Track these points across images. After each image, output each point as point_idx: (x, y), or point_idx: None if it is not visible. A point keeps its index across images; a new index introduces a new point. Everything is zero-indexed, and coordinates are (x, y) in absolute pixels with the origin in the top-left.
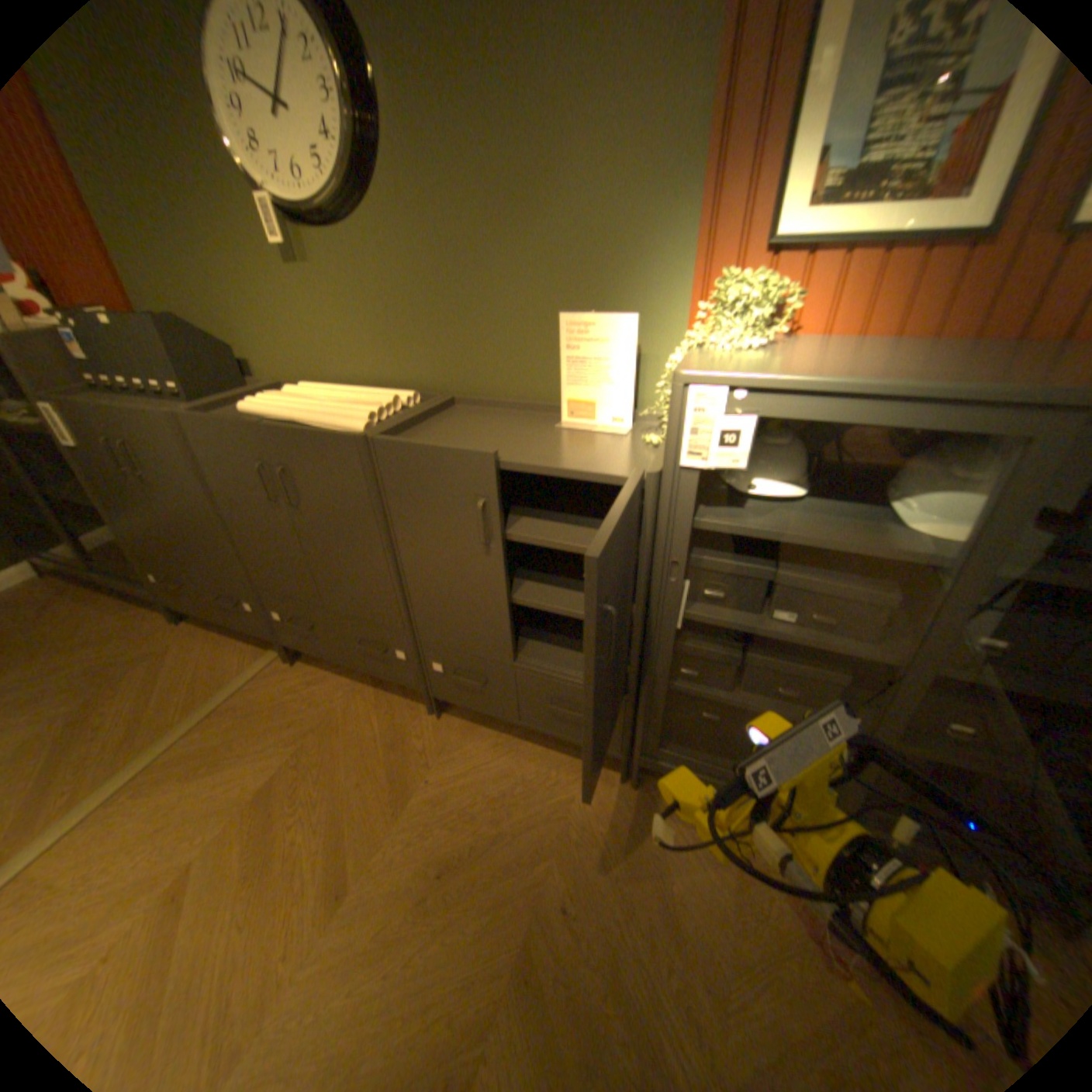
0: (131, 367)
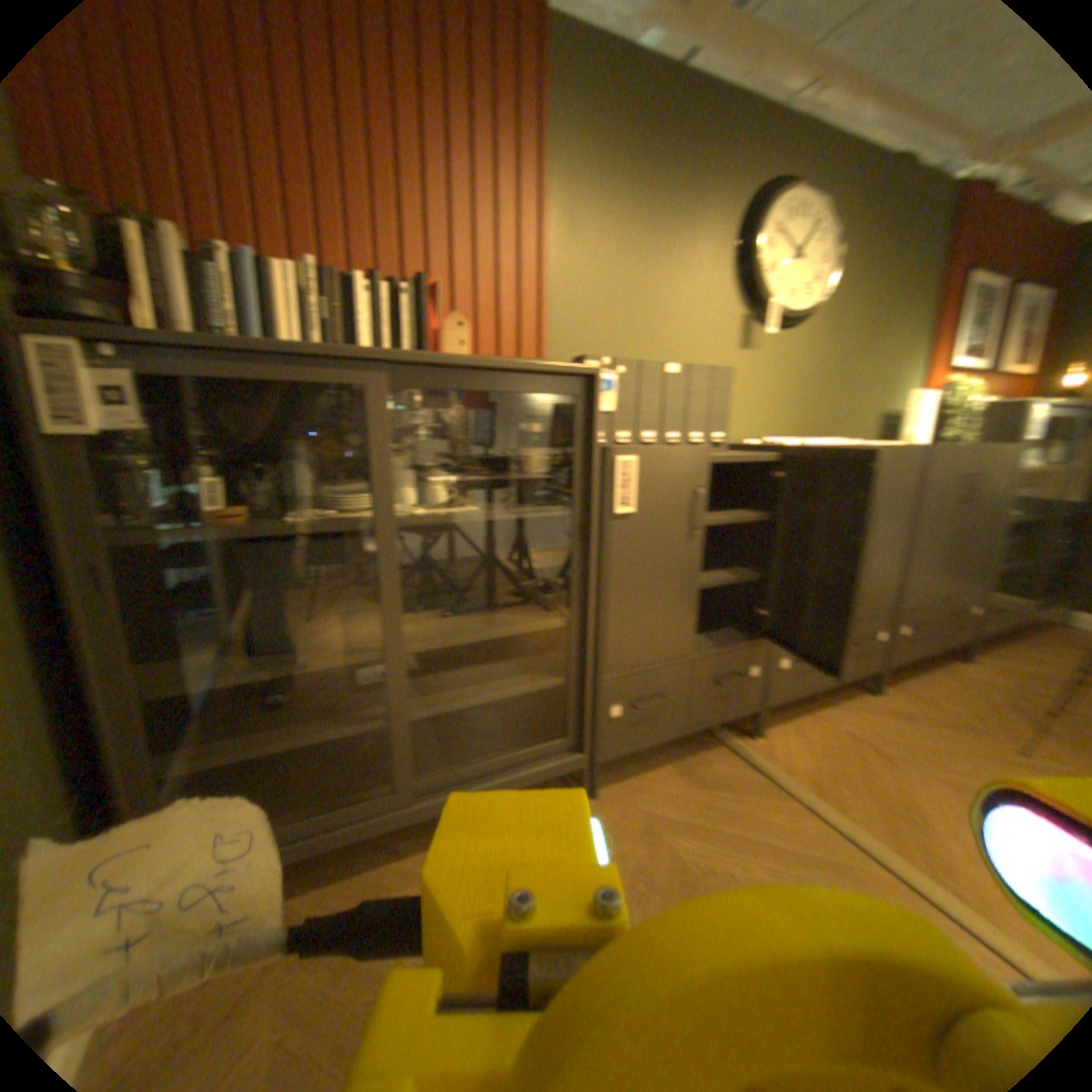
0: (674, 419)
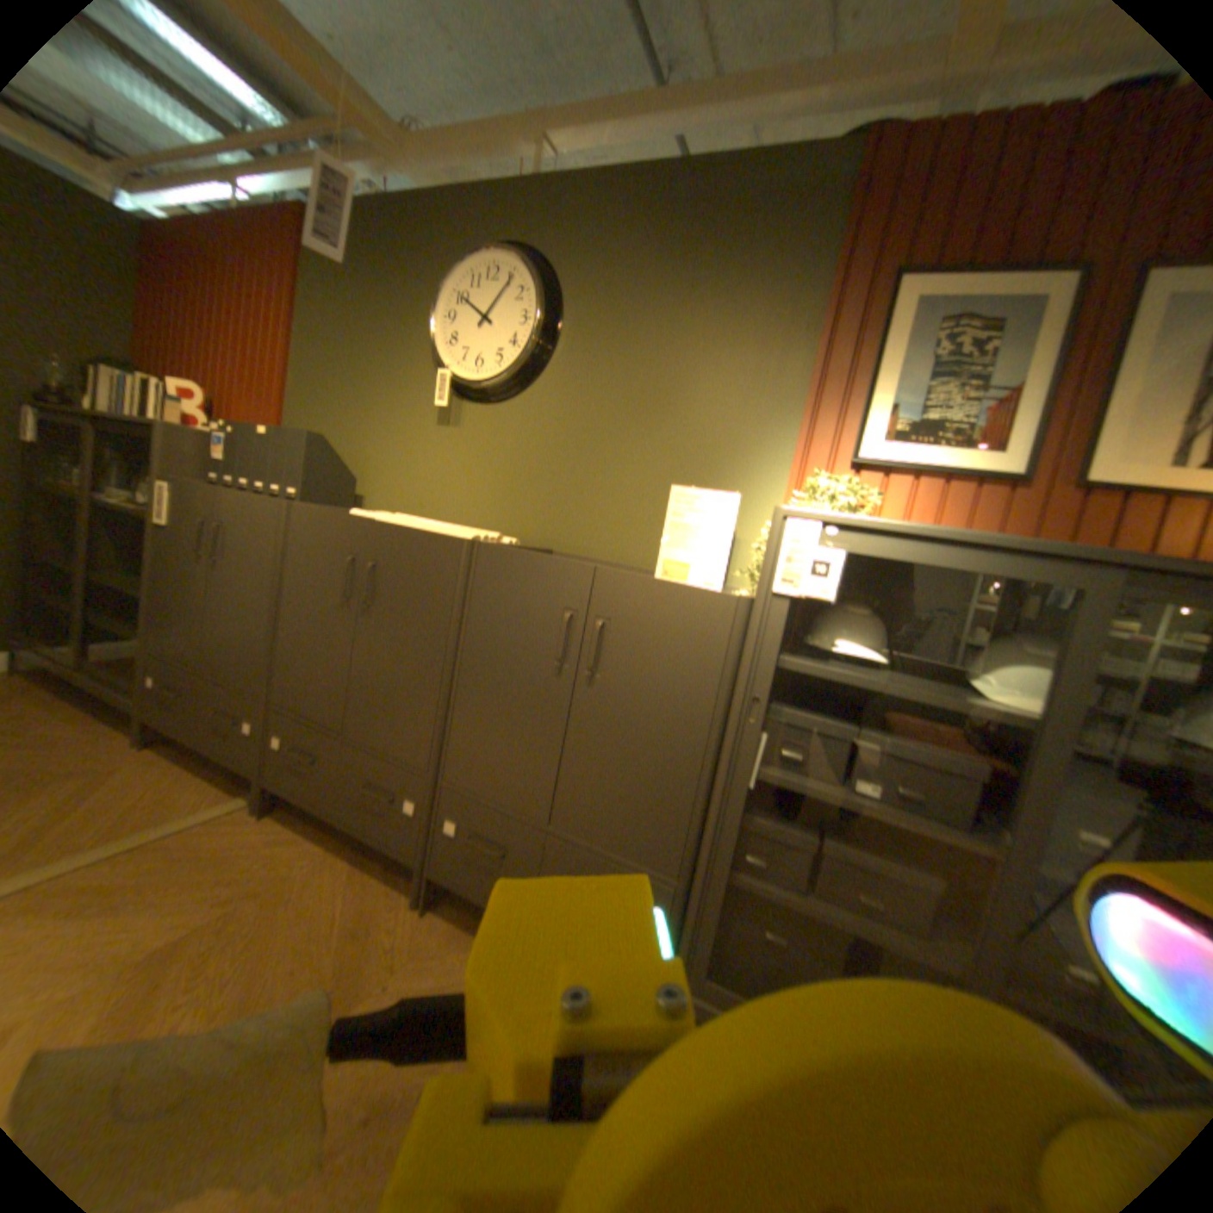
0: (261, 470)
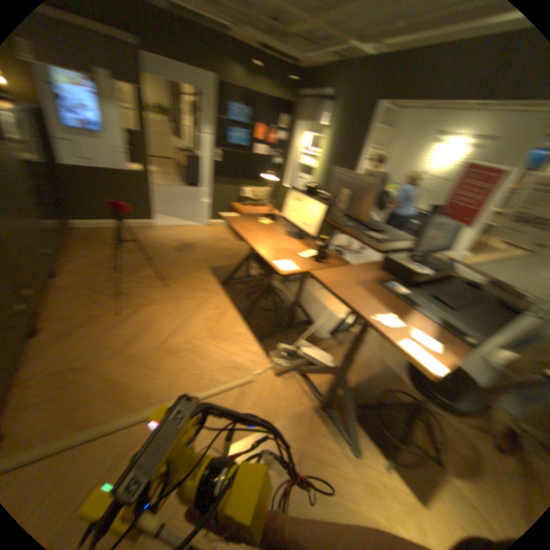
0: None
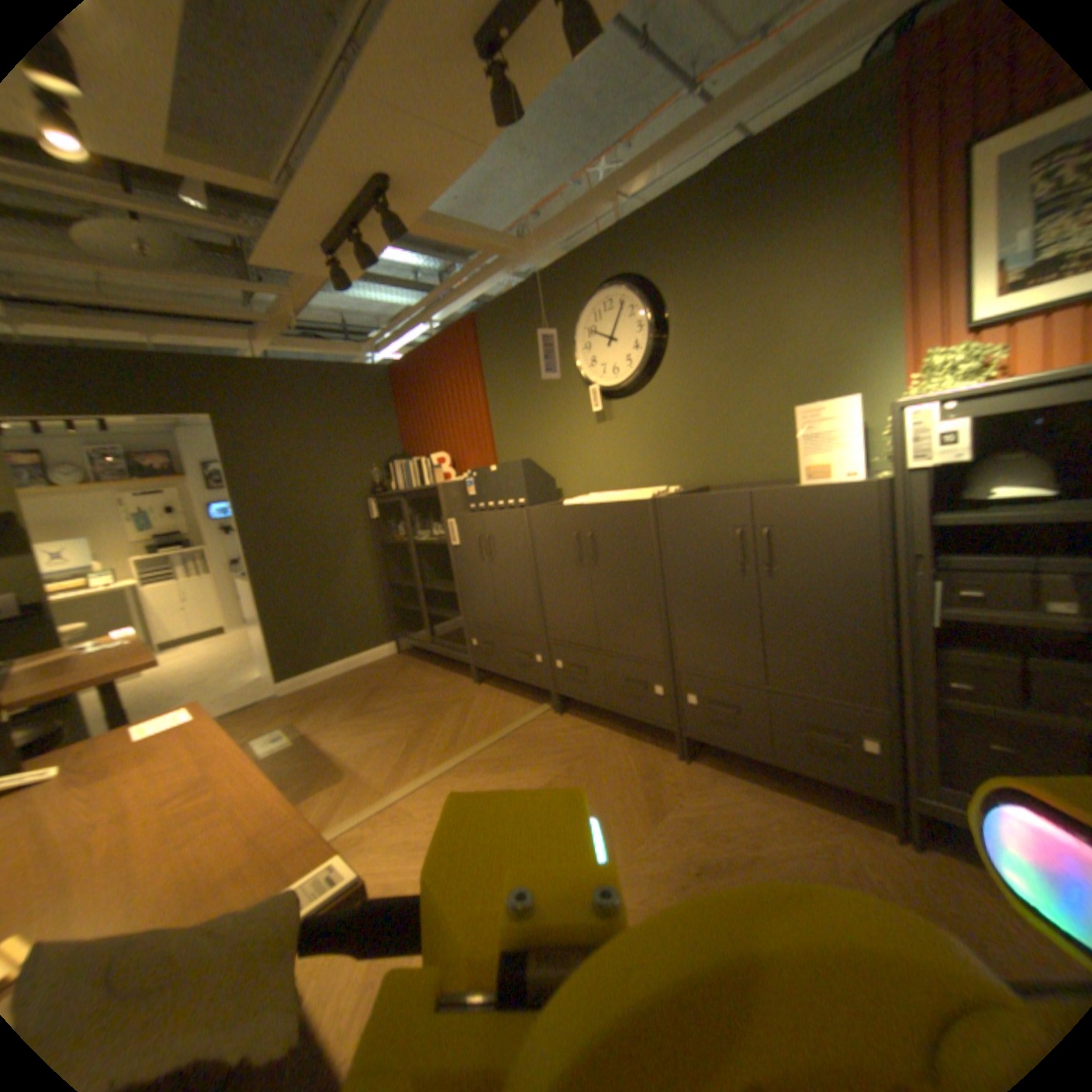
0: (501, 494)
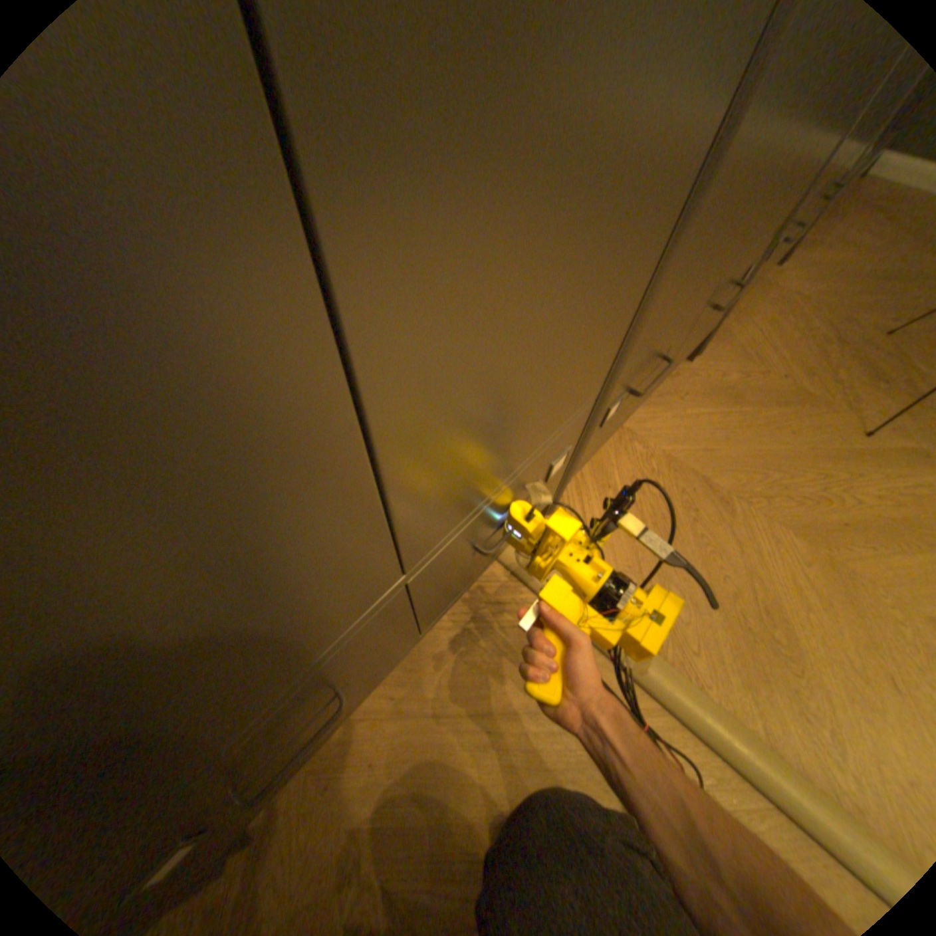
0: None
